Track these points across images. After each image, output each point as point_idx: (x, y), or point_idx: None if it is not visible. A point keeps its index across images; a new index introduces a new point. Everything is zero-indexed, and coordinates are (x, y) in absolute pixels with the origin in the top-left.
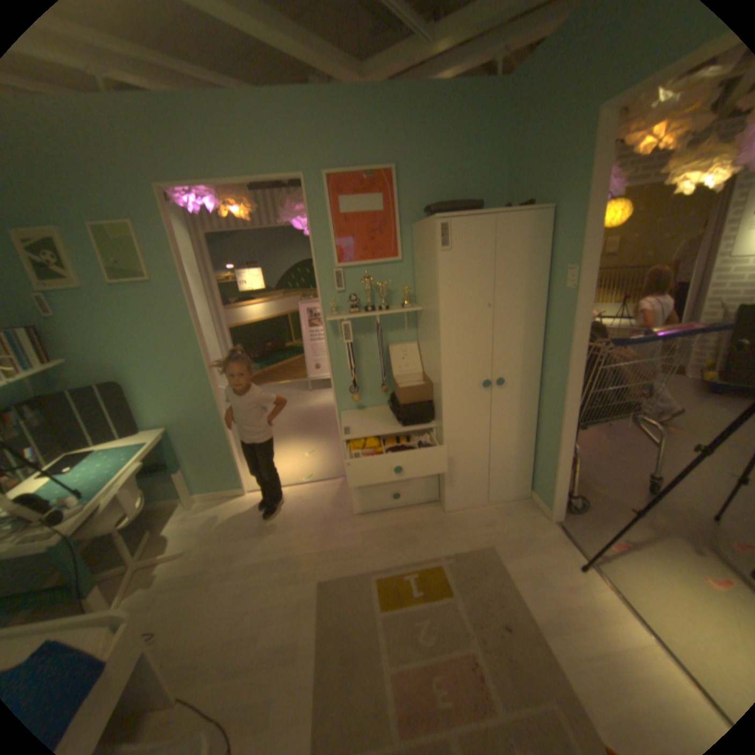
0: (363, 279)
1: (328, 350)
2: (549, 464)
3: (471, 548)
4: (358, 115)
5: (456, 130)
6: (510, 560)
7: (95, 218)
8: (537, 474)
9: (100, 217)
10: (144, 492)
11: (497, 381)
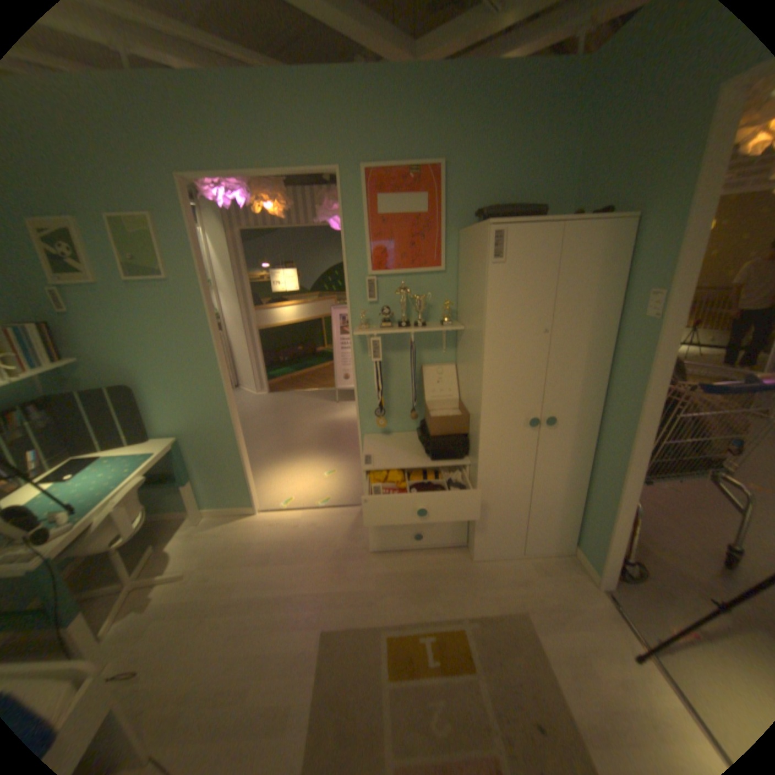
0: (399, 290)
1: (355, 366)
2: (604, 522)
3: (501, 612)
4: (406, 99)
5: (522, 119)
6: (548, 634)
7: (112, 208)
8: (587, 531)
9: (117, 207)
10: (151, 502)
11: (549, 420)
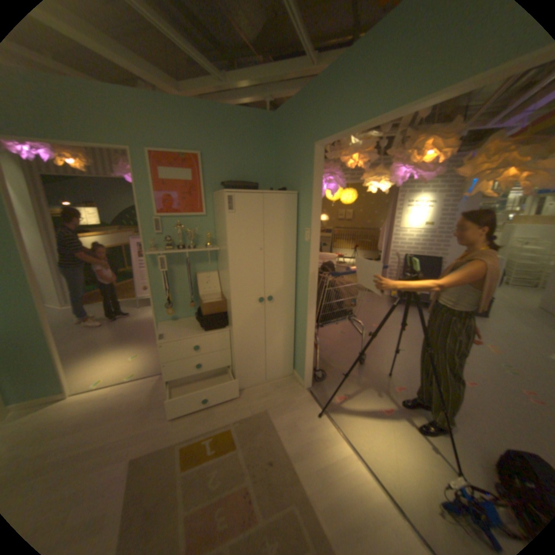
0: (177, 226)
1: (149, 276)
2: (302, 351)
3: (251, 413)
4: (174, 115)
5: (243, 137)
6: (277, 417)
7: None
8: (296, 358)
9: None
10: None
11: (268, 298)
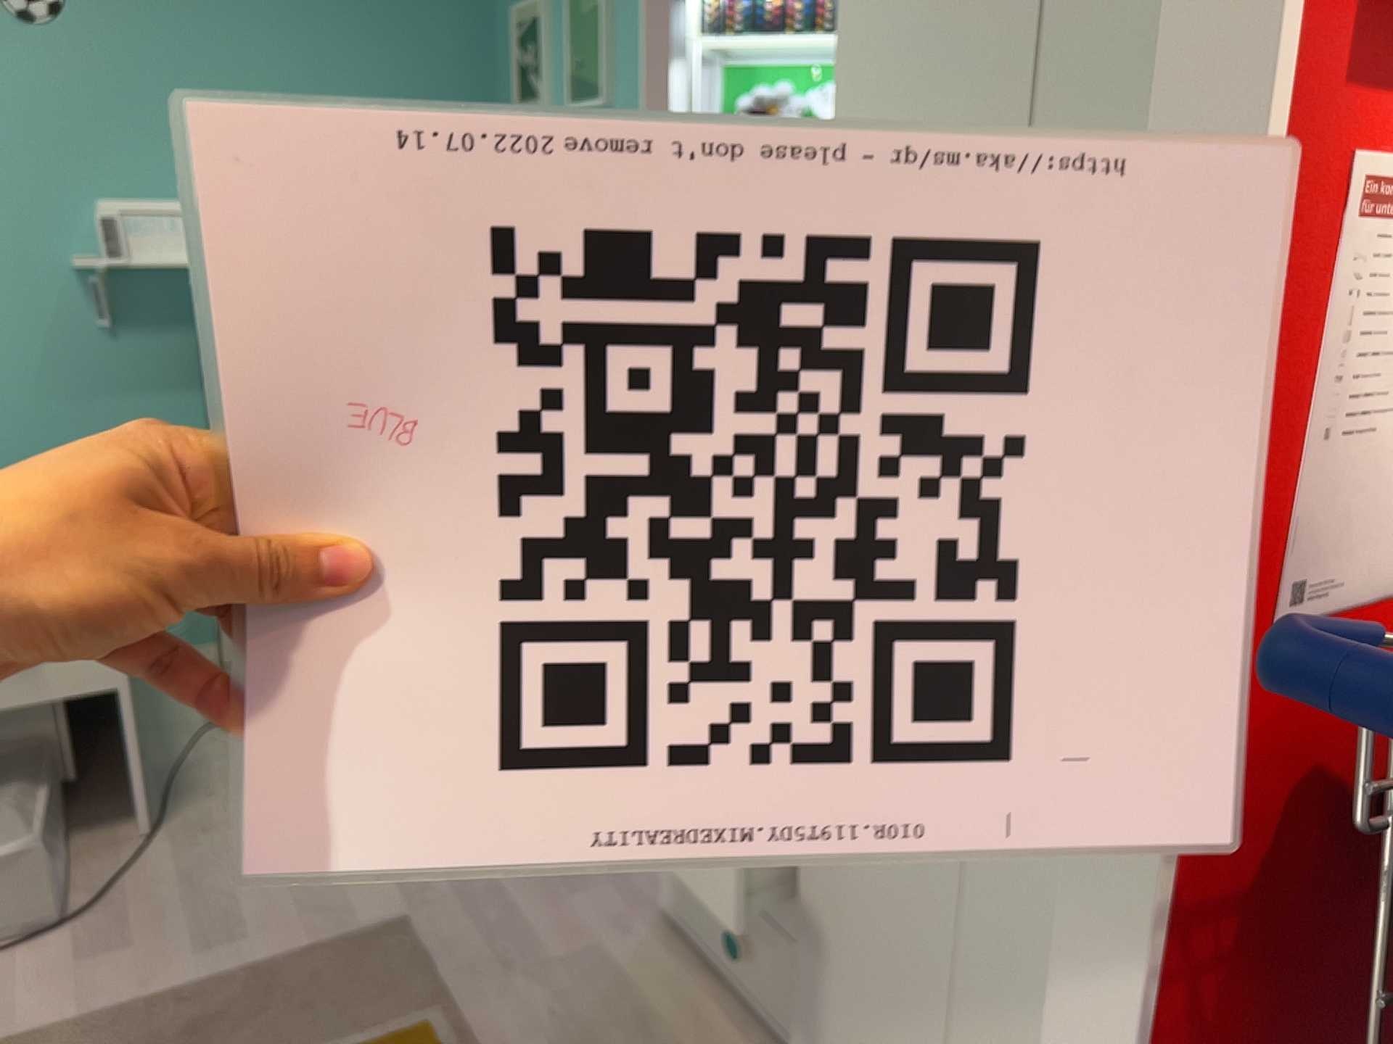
0: None
1: None
2: None
3: None
4: None
5: None
6: None
7: None
8: None
9: None
10: None
11: None
